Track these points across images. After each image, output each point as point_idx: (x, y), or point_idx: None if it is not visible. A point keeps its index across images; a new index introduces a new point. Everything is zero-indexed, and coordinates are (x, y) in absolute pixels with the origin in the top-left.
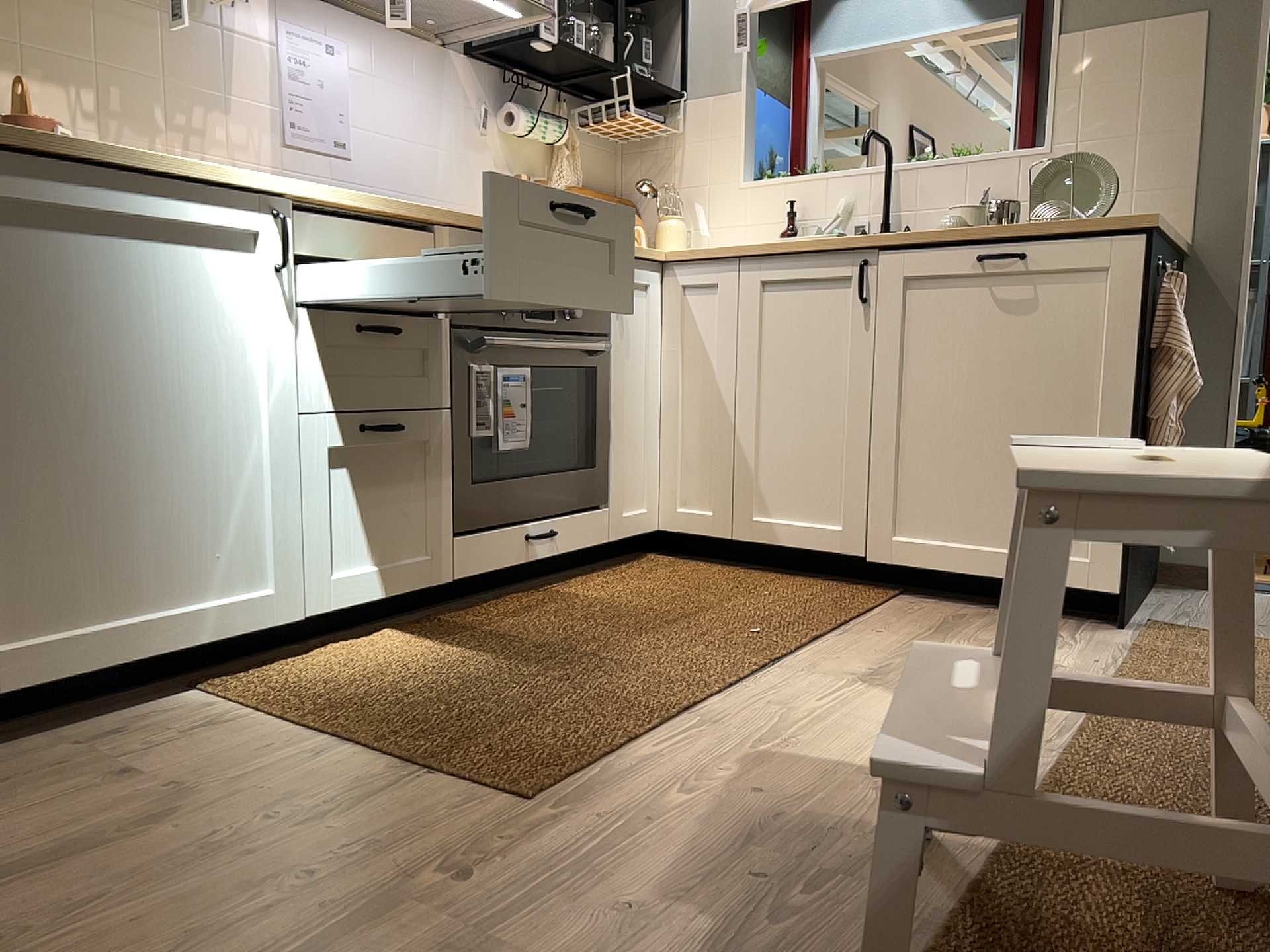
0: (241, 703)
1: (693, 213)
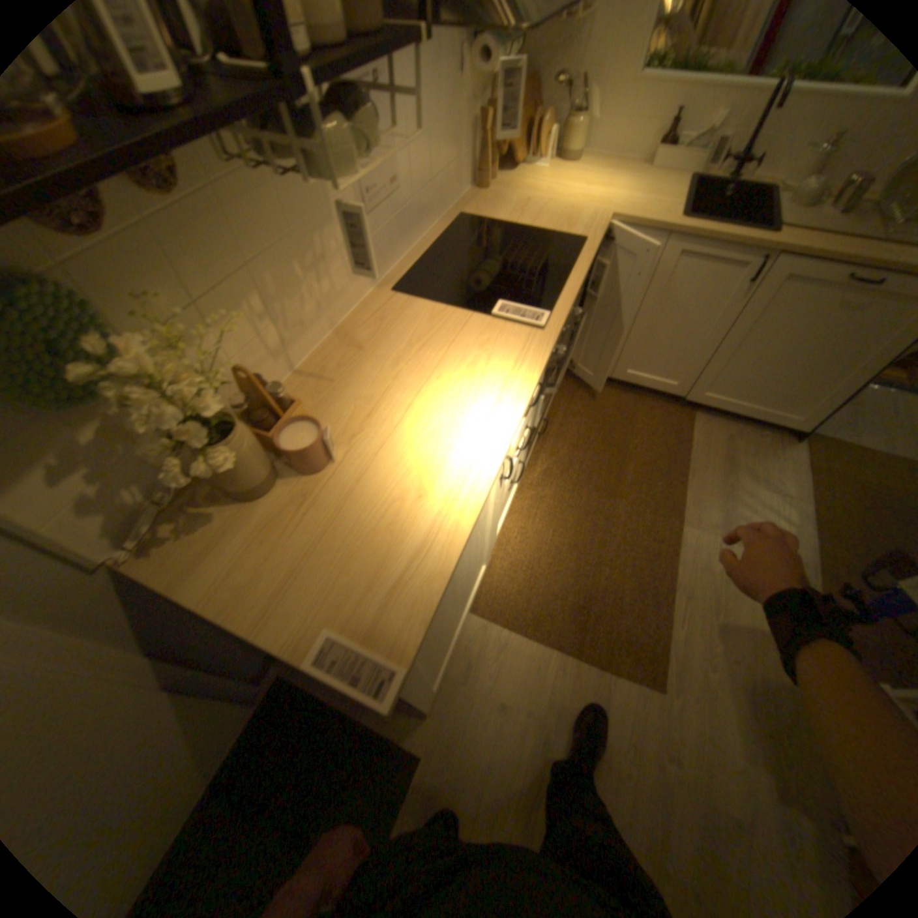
0: (502, 630)
1: (588, 94)
